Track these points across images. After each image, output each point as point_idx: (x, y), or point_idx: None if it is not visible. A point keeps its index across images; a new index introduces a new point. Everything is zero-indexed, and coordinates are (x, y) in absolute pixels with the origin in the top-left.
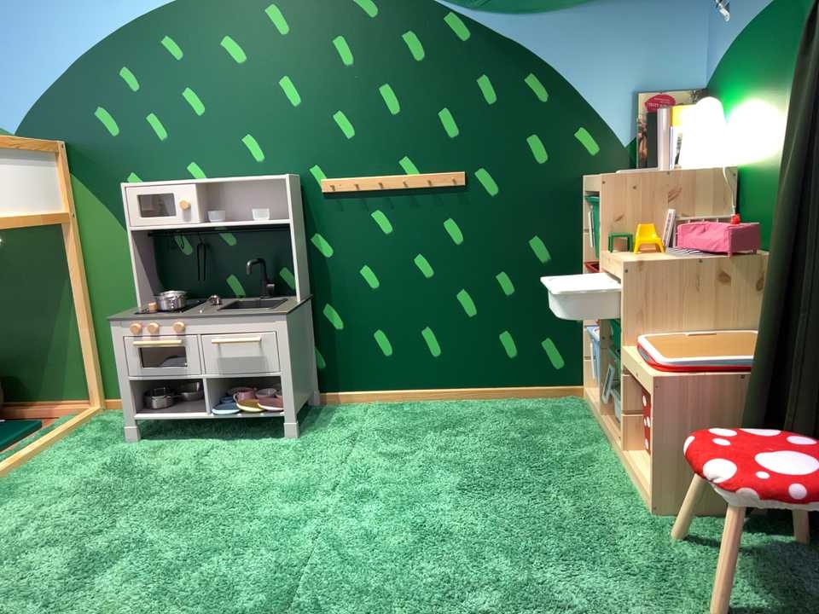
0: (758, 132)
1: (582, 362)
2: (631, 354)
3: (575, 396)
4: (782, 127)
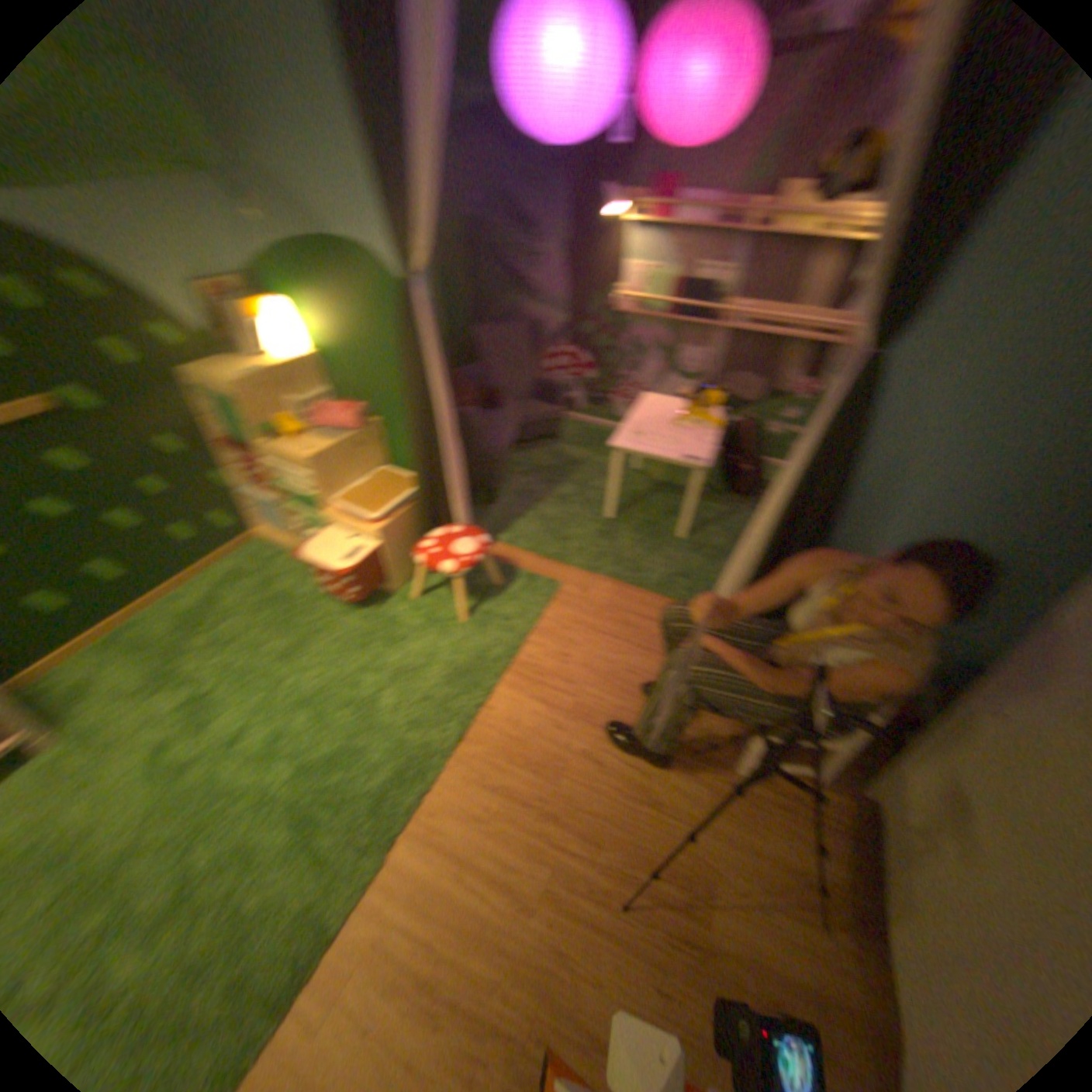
0: (325, 333)
1: (240, 517)
2: (332, 517)
3: (248, 542)
4: (350, 338)
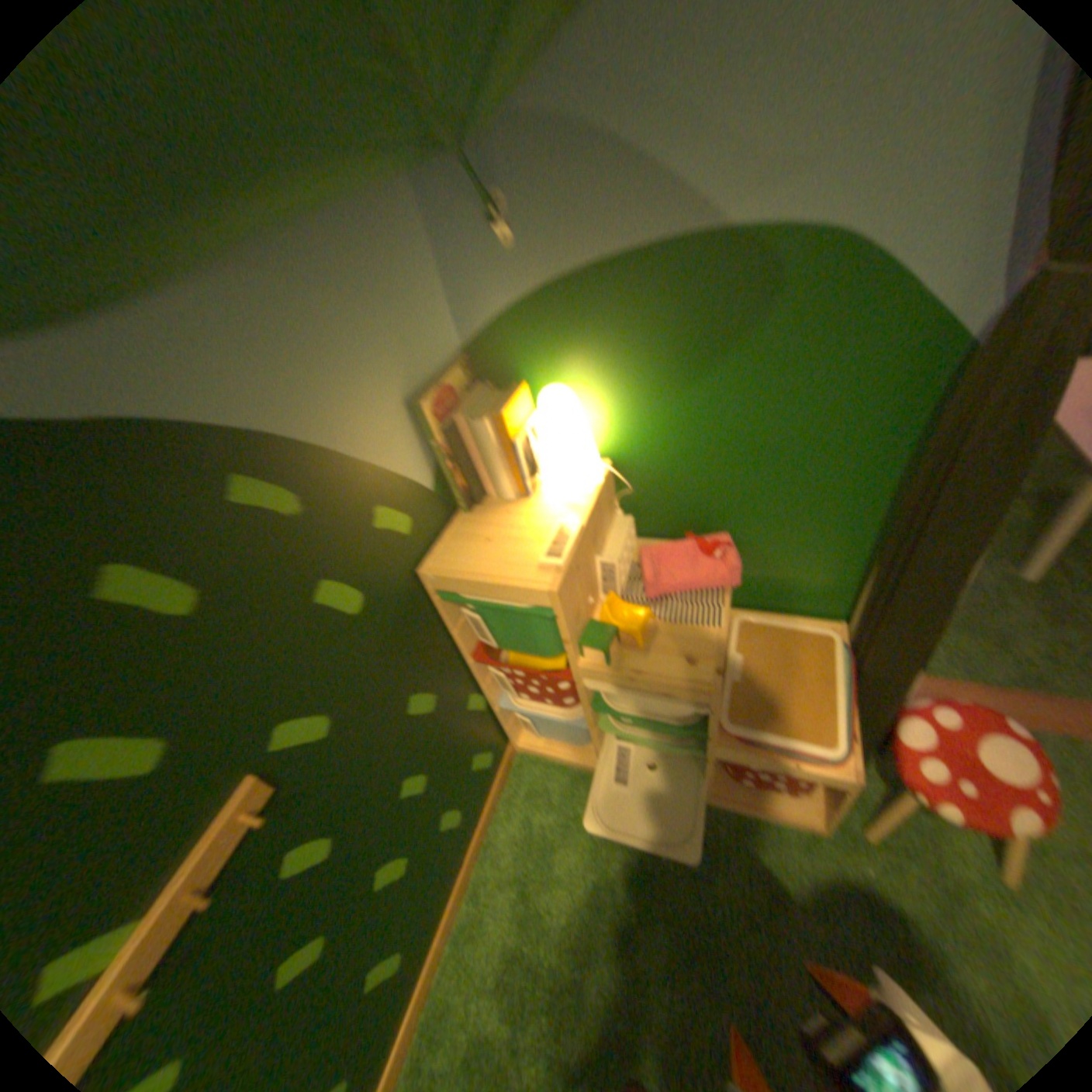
0: (654, 422)
1: (505, 732)
2: (746, 754)
3: (516, 761)
4: (720, 421)
